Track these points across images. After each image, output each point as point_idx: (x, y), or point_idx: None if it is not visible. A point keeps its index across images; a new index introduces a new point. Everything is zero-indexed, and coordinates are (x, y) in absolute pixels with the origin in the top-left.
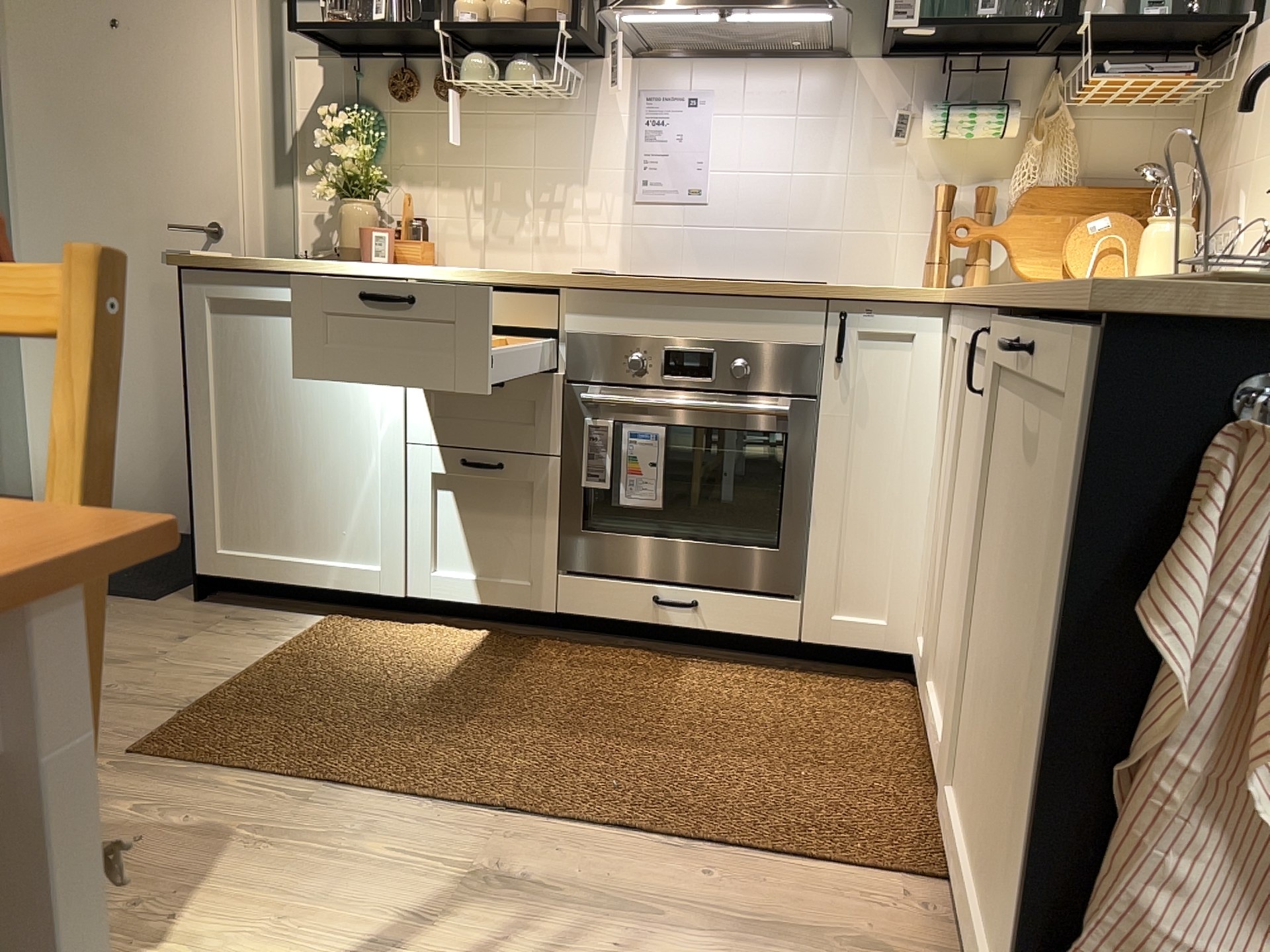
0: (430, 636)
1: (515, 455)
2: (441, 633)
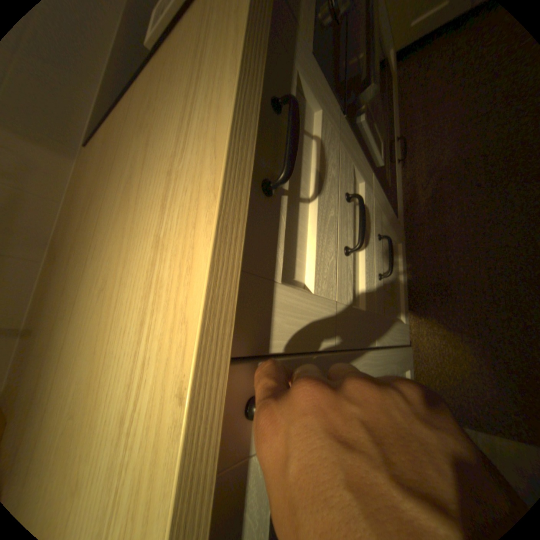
0: (425, 325)
1: (375, 221)
2: (414, 319)
